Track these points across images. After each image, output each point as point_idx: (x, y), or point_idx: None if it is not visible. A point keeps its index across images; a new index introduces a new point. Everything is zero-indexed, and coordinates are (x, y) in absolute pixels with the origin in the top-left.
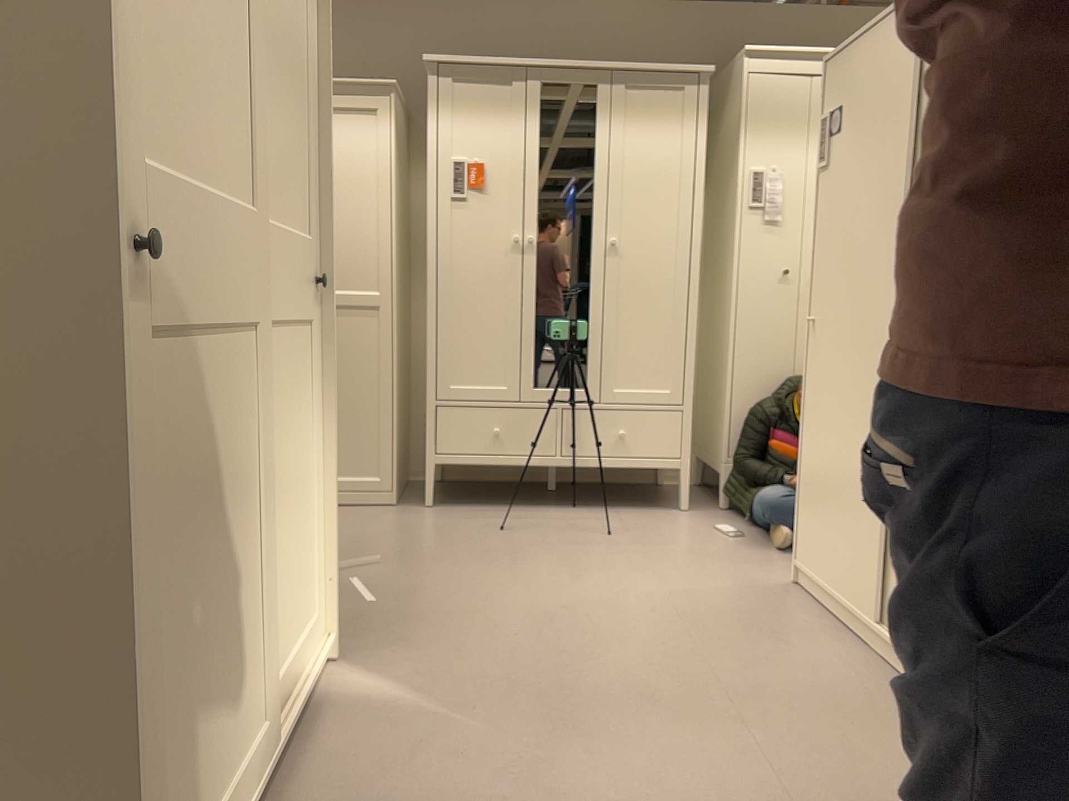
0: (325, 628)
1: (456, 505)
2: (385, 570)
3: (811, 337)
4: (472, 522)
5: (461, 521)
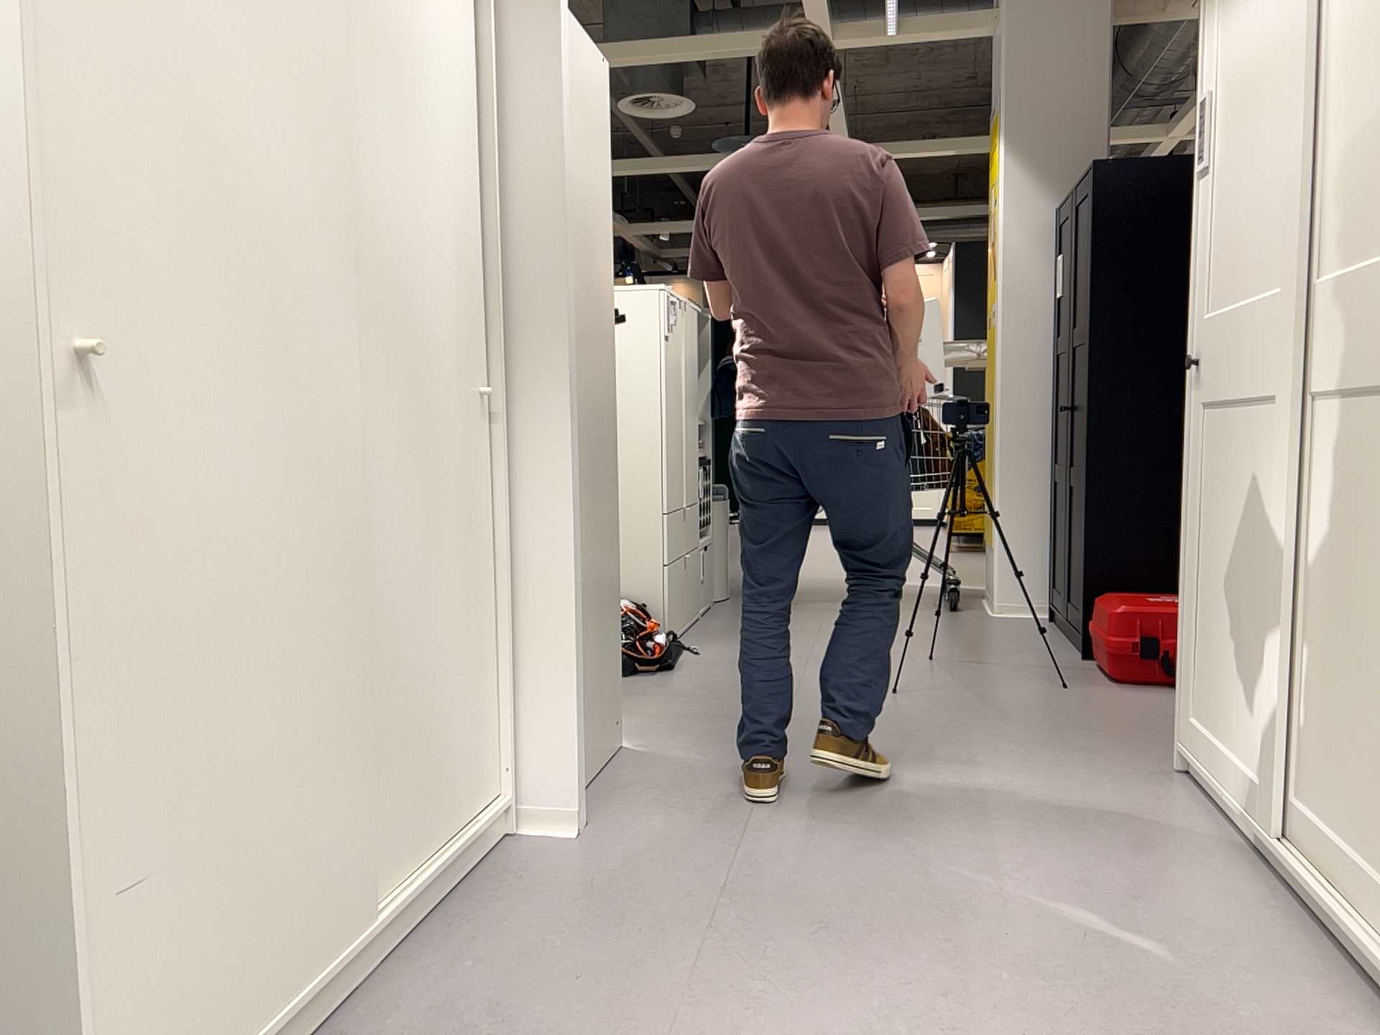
0: None
1: None
2: None
3: (67, 407)
4: None
5: None
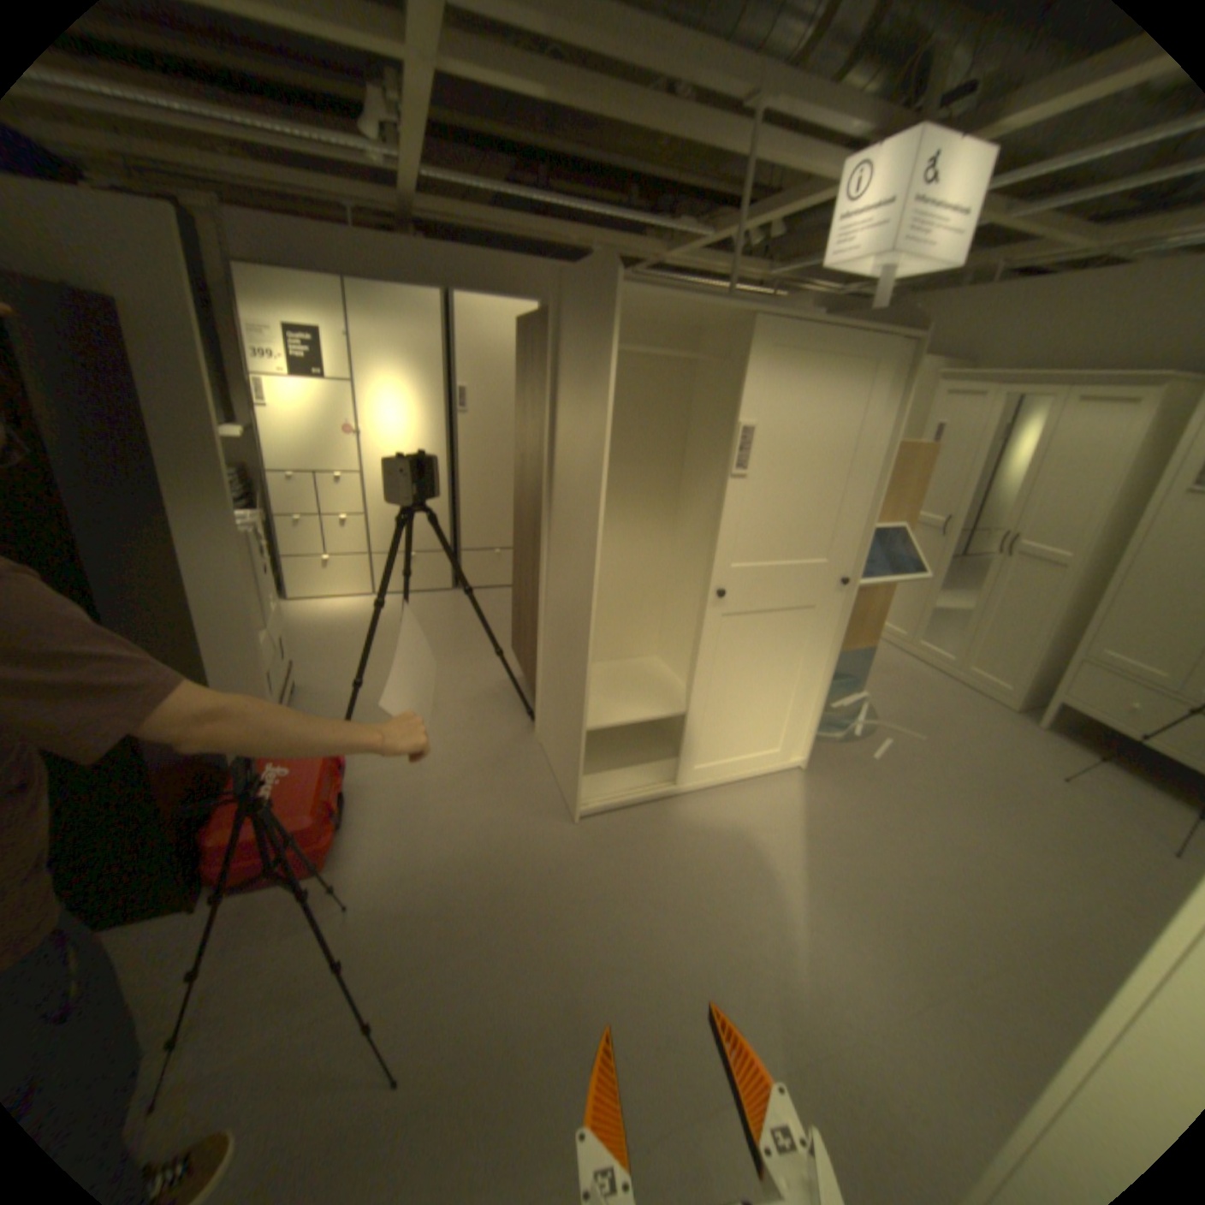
0: (805, 752)
1: (1073, 742)
2: (922, 748)
3: None
4: (1055, 761)
5: (1048, 755)
